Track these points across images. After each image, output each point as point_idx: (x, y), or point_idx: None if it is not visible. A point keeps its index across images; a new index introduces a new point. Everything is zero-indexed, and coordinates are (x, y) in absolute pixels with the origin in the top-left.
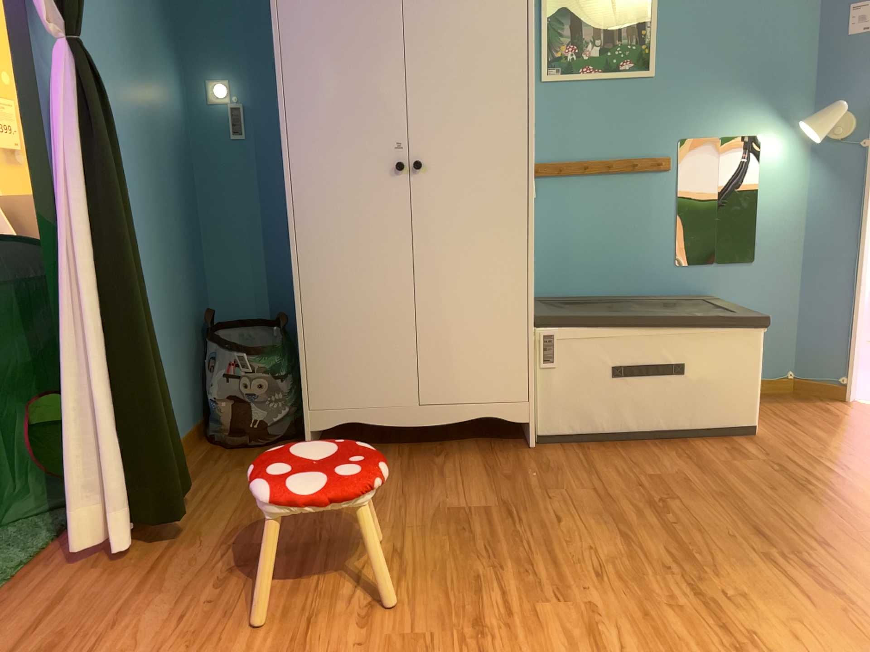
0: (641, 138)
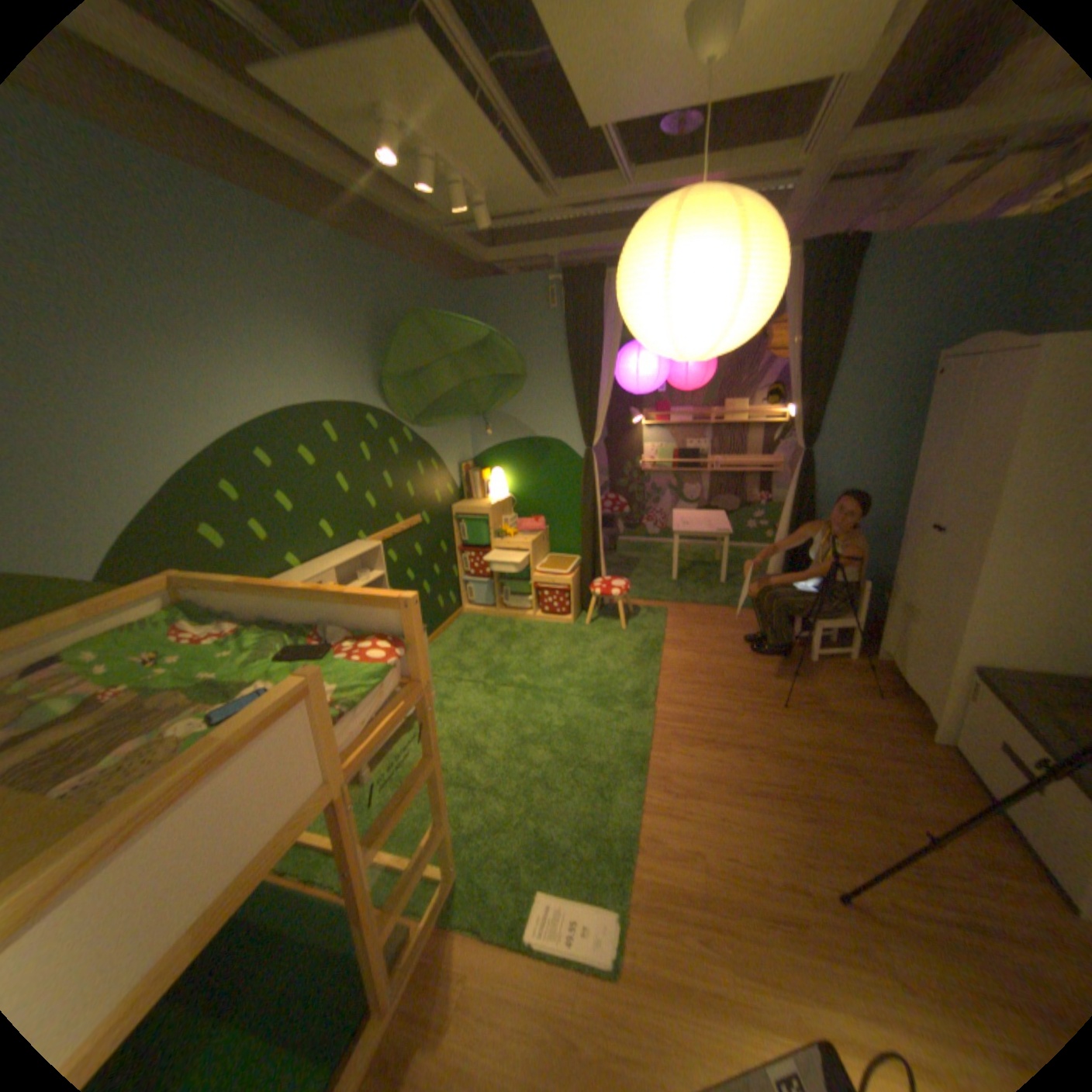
0: None
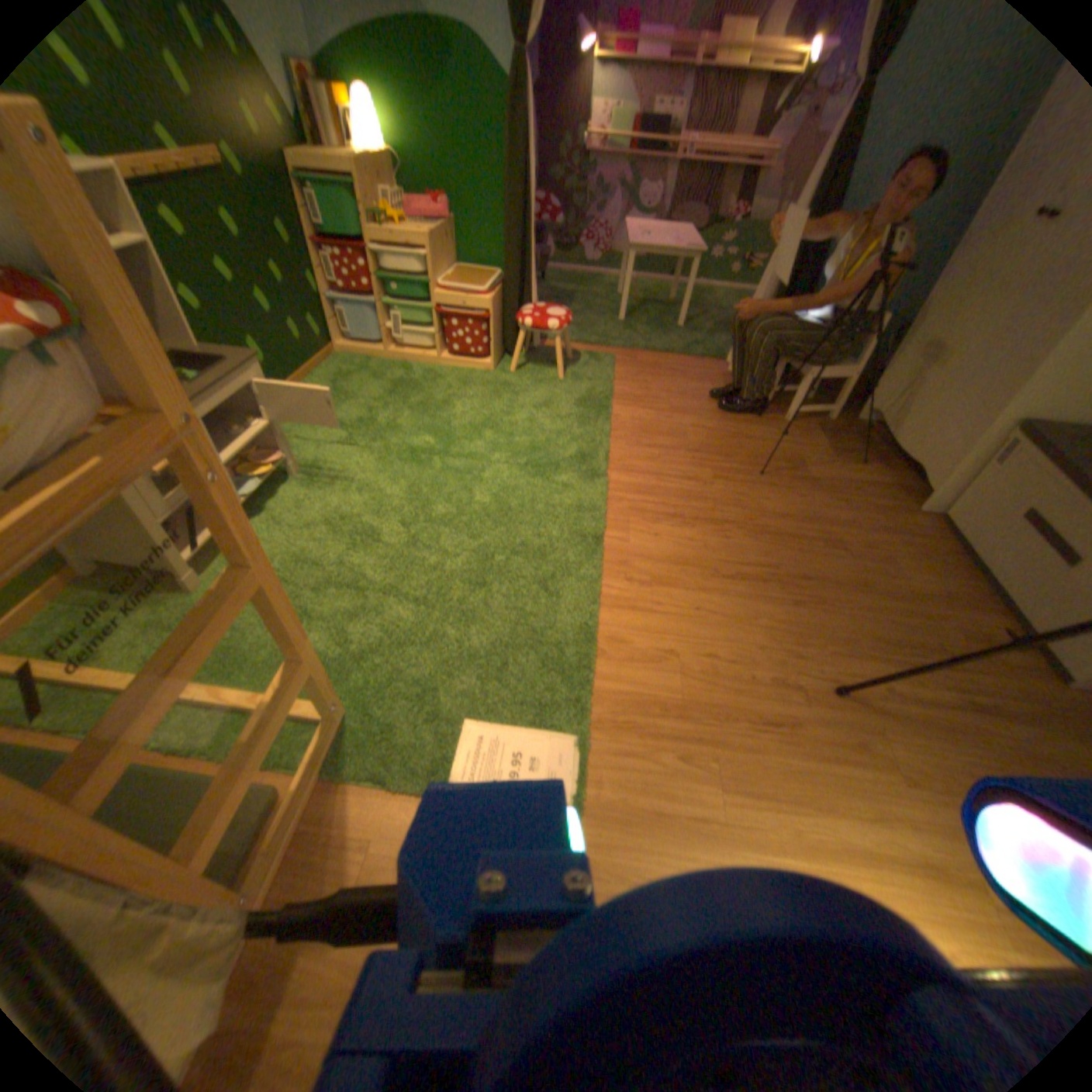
0: None
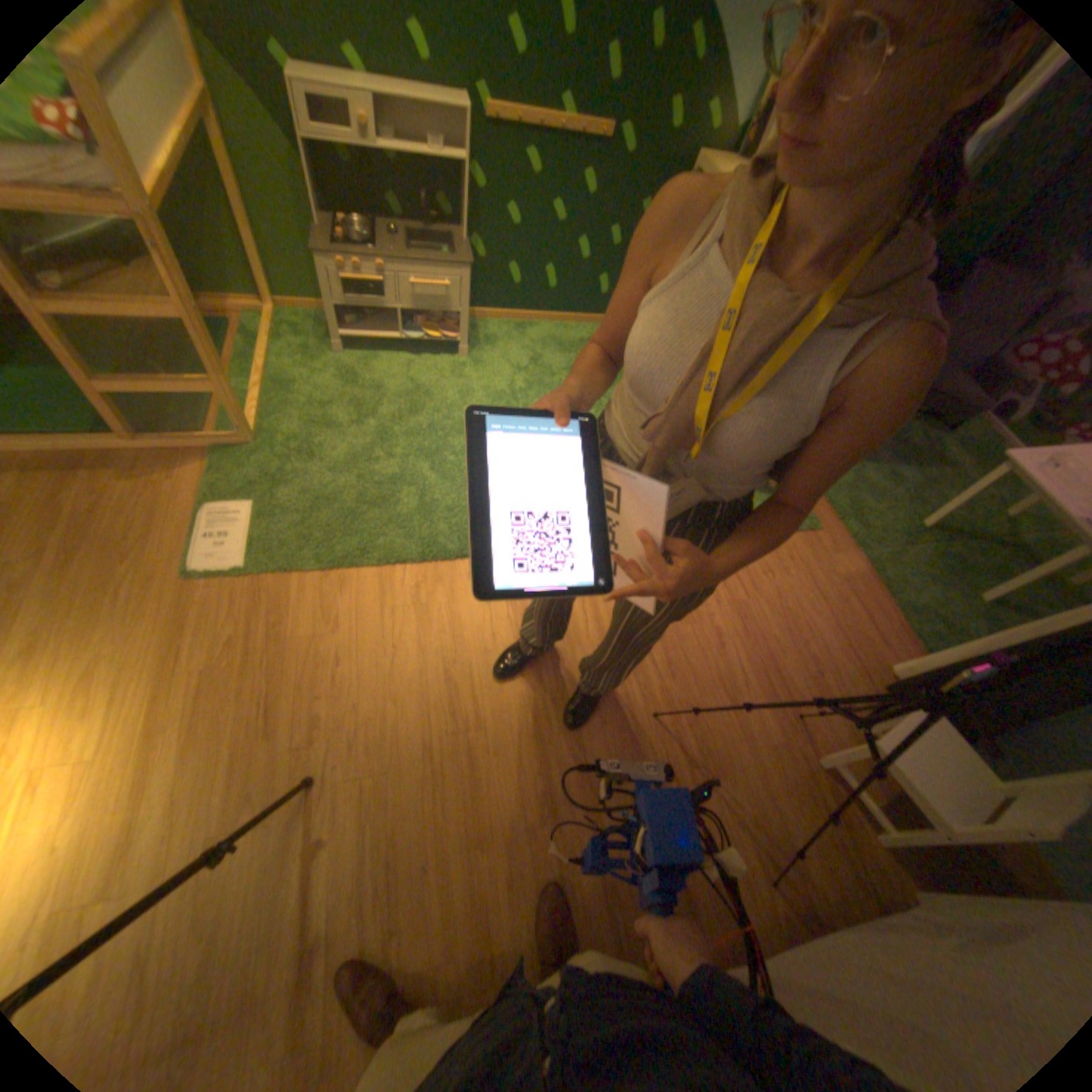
0: None
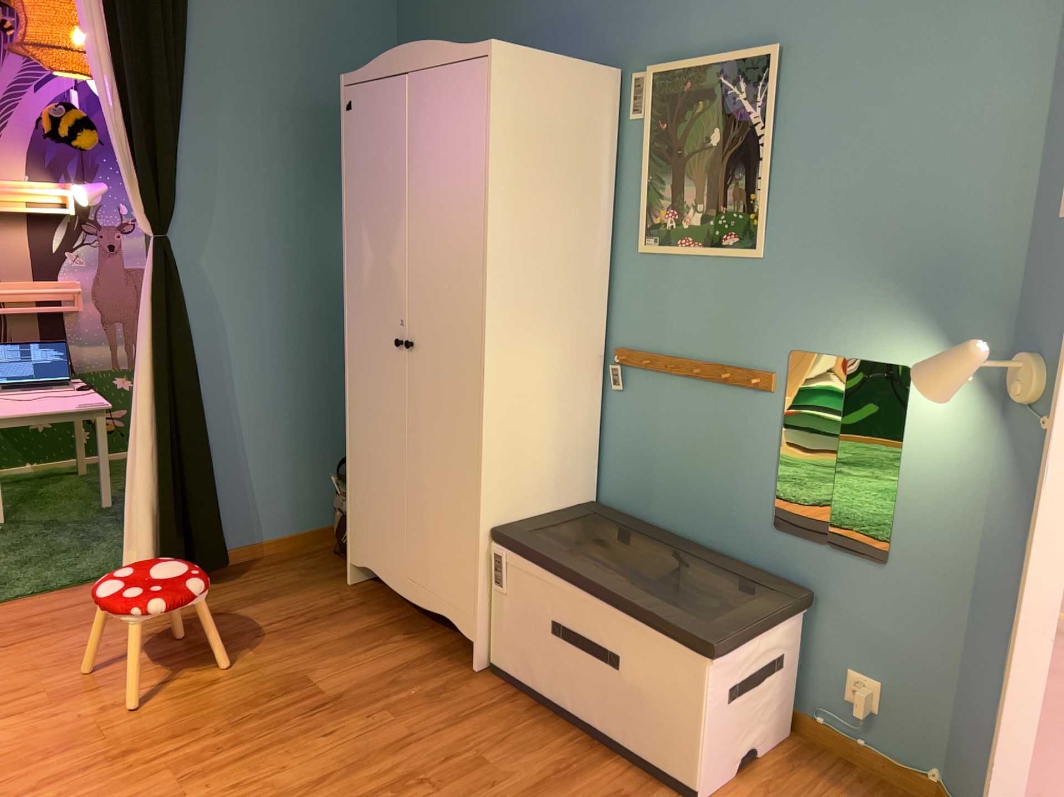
0: (742, 339)
